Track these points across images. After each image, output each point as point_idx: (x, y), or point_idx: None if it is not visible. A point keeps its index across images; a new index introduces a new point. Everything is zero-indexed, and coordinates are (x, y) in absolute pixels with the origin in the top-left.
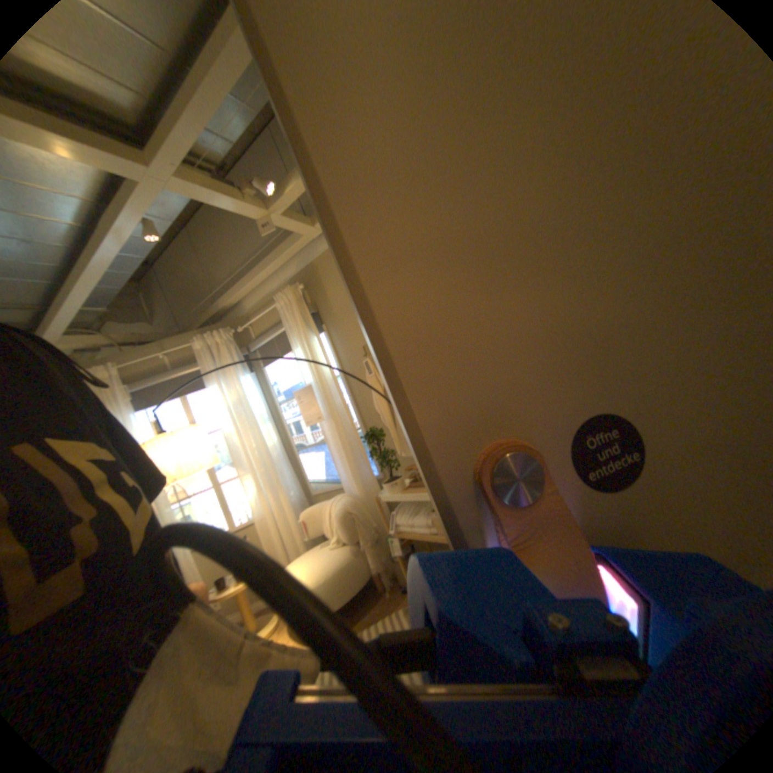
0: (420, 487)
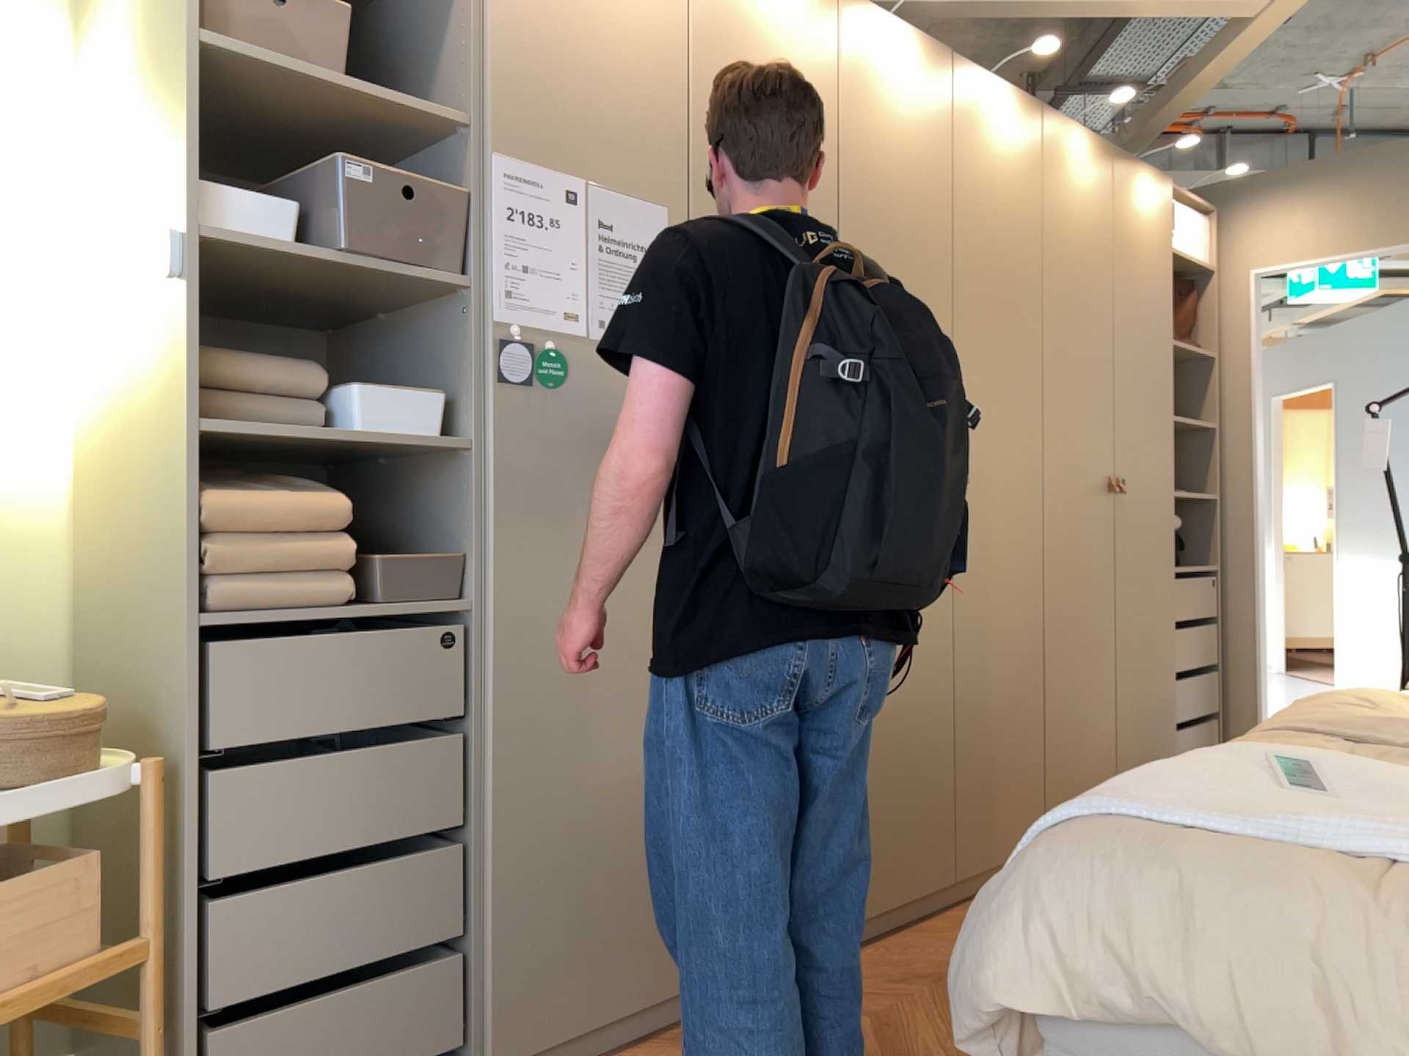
0: None
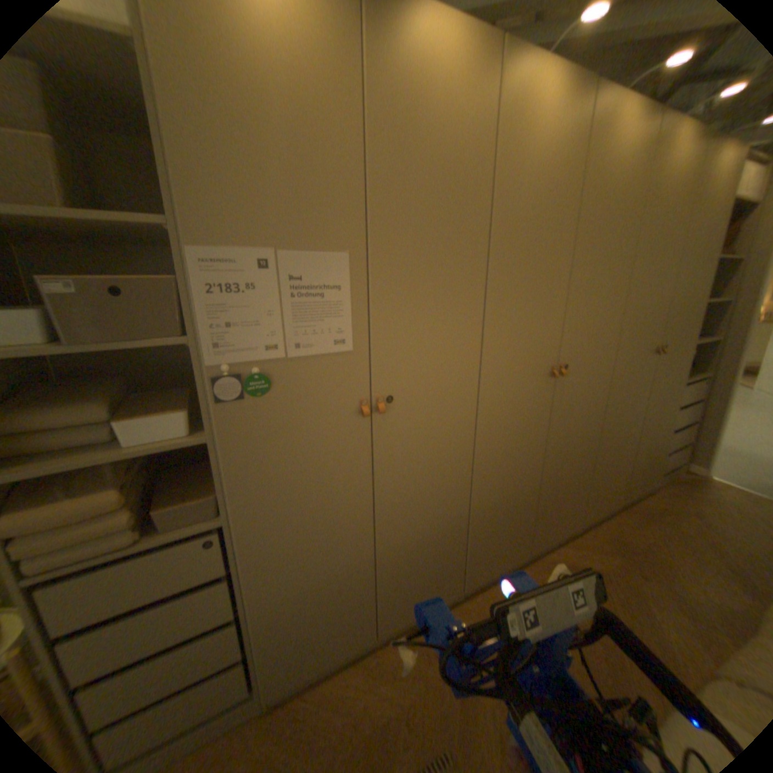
0: None
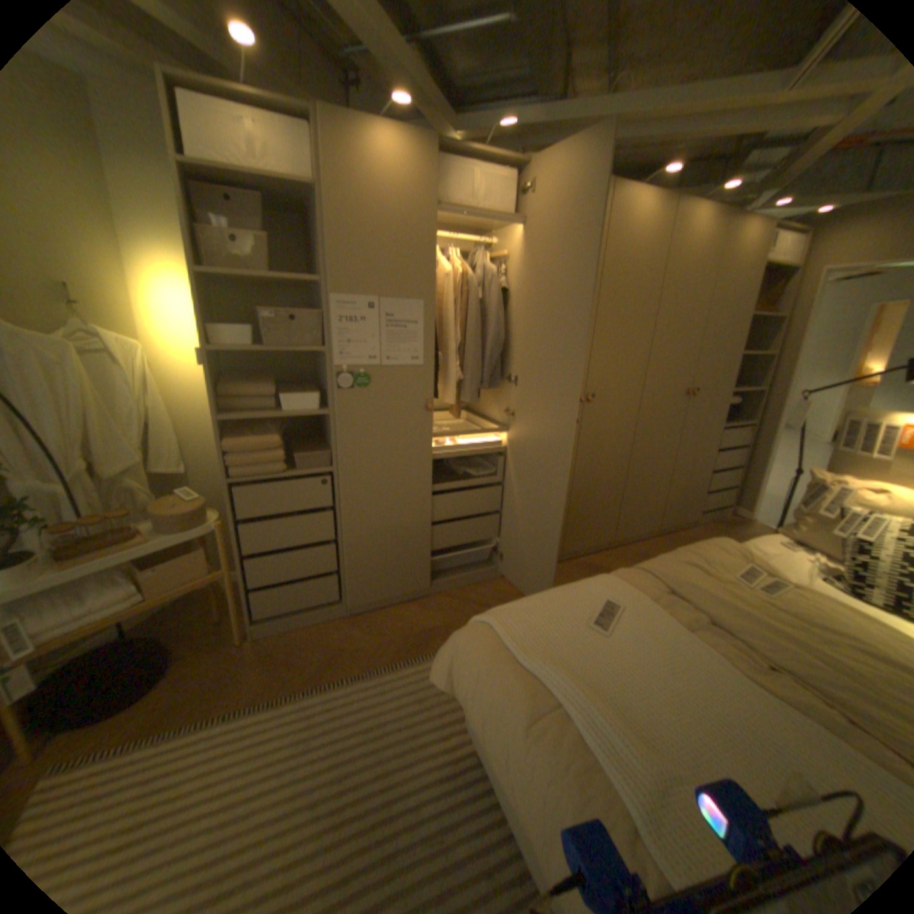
0: (93, 554)
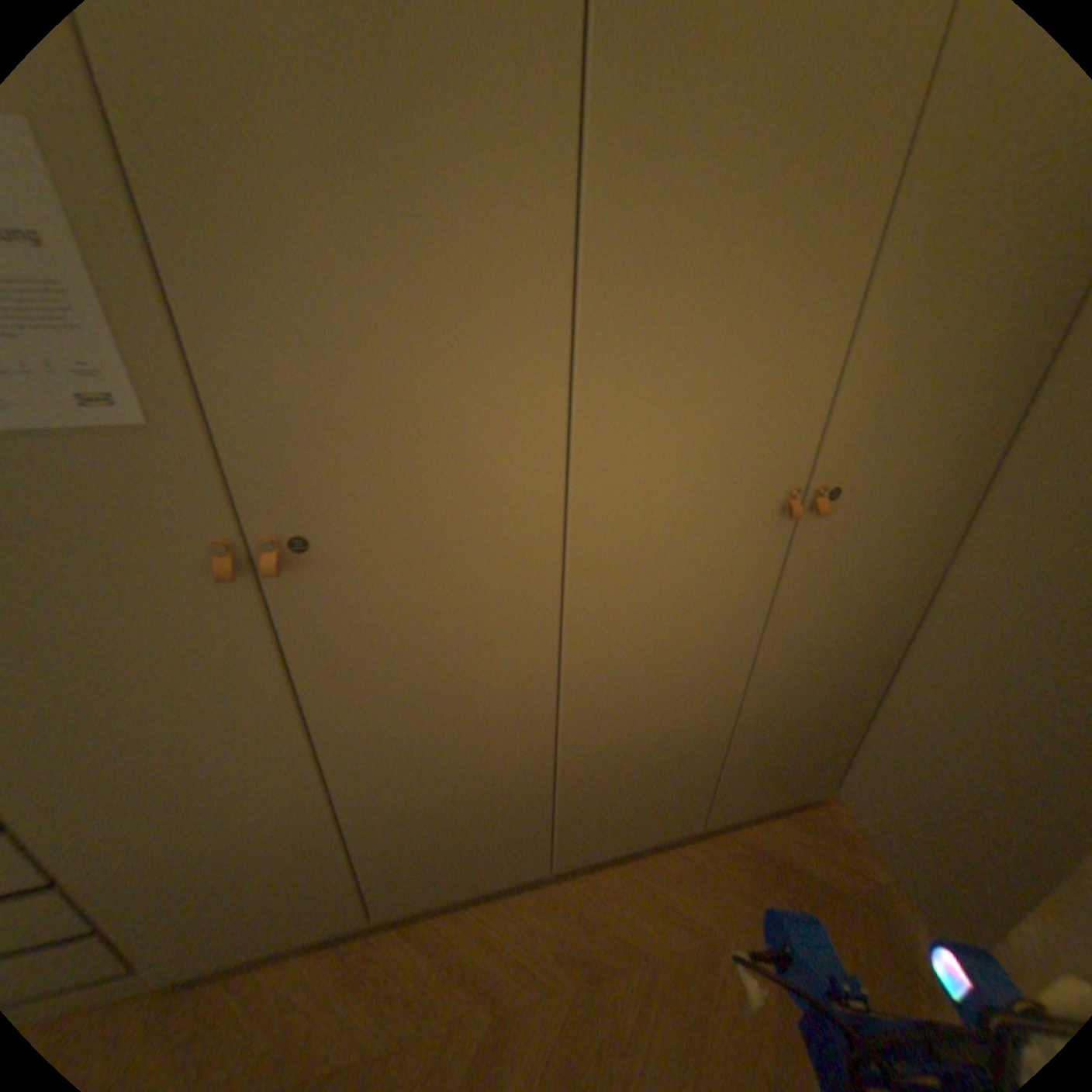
0: None
